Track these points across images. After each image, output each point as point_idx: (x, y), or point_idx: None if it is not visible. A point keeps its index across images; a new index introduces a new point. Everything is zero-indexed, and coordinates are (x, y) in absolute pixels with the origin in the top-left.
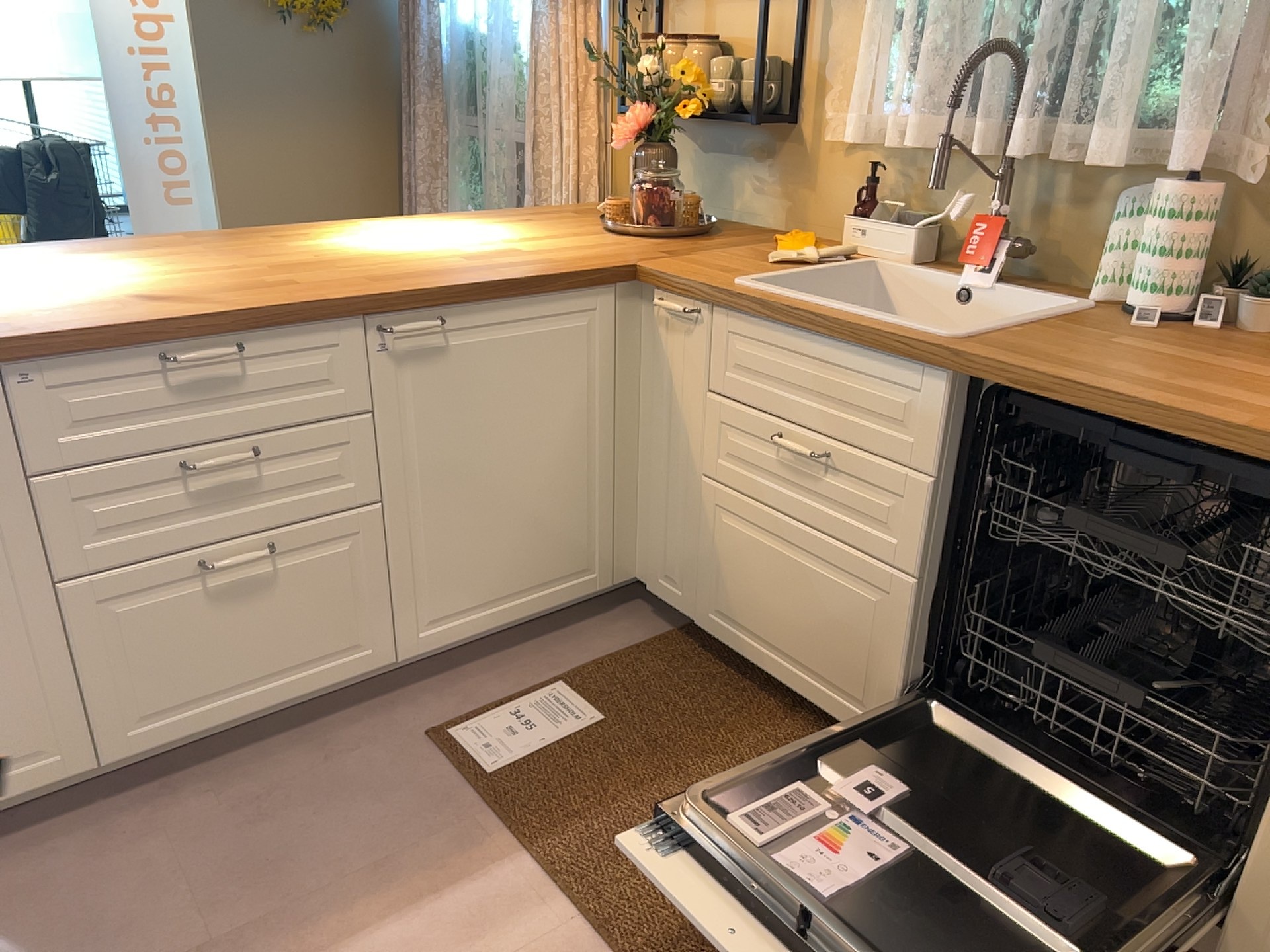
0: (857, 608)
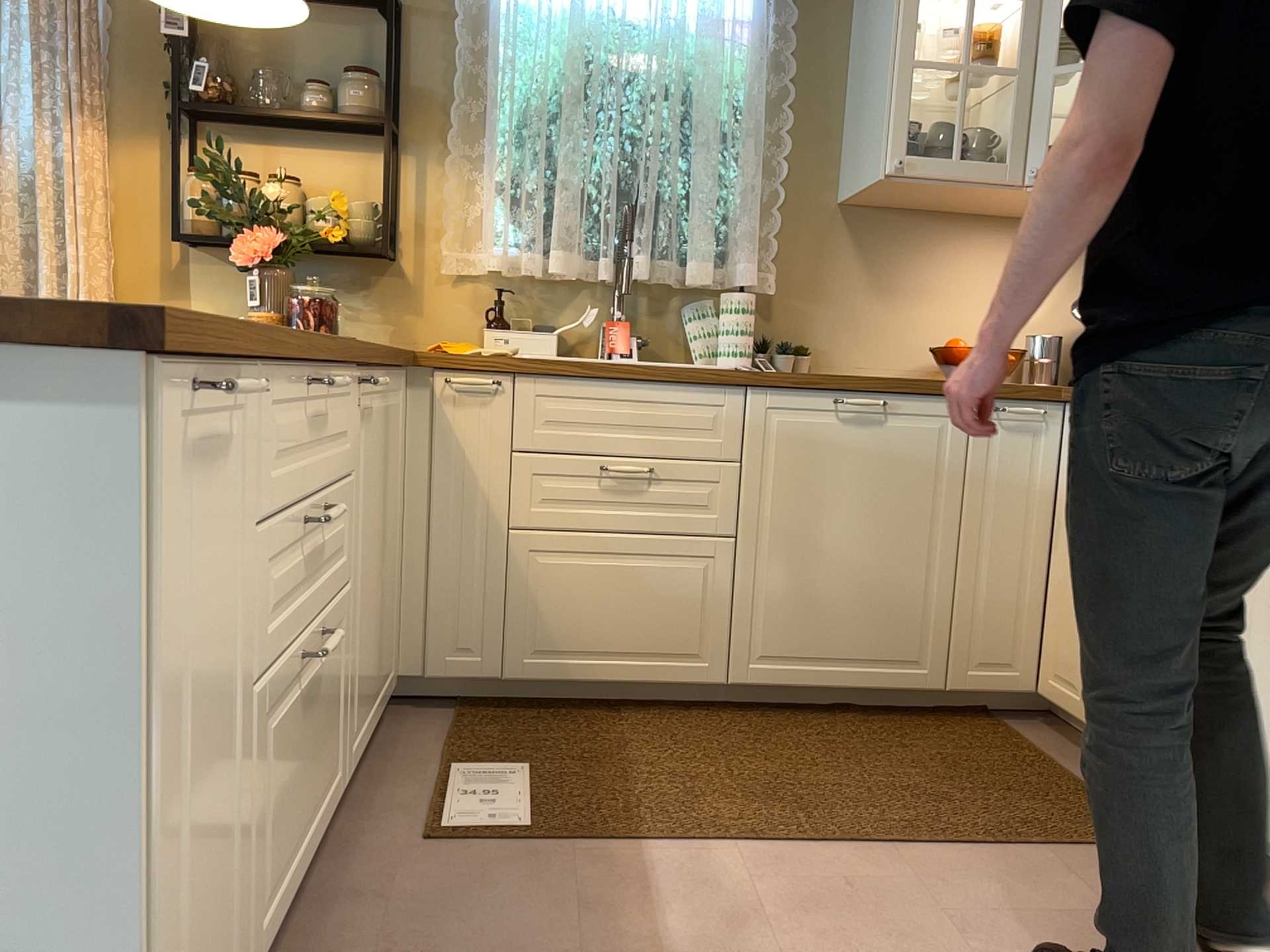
0: (688, 582)
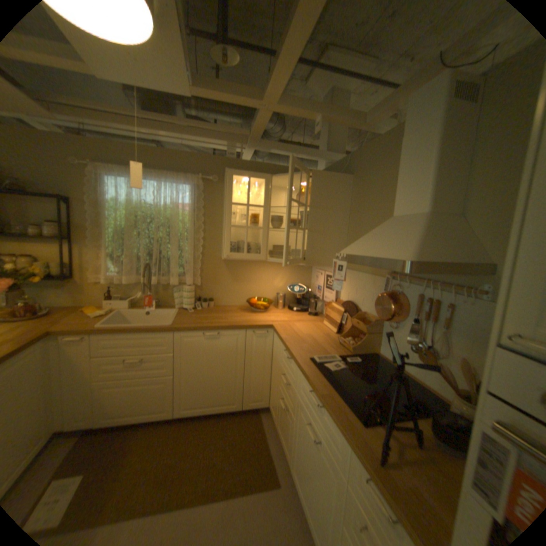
0: (157, 390)
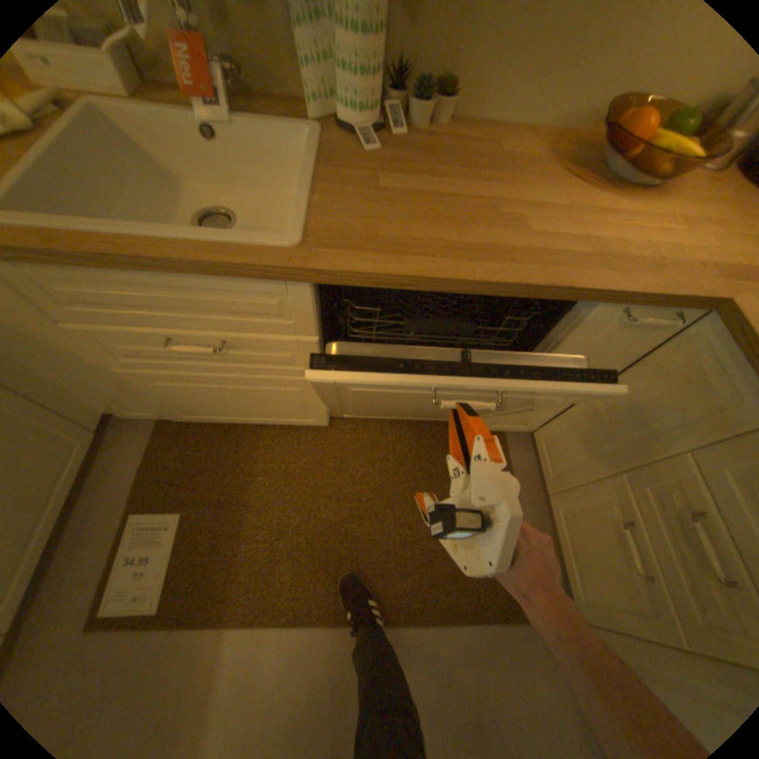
0: (287, 395)
